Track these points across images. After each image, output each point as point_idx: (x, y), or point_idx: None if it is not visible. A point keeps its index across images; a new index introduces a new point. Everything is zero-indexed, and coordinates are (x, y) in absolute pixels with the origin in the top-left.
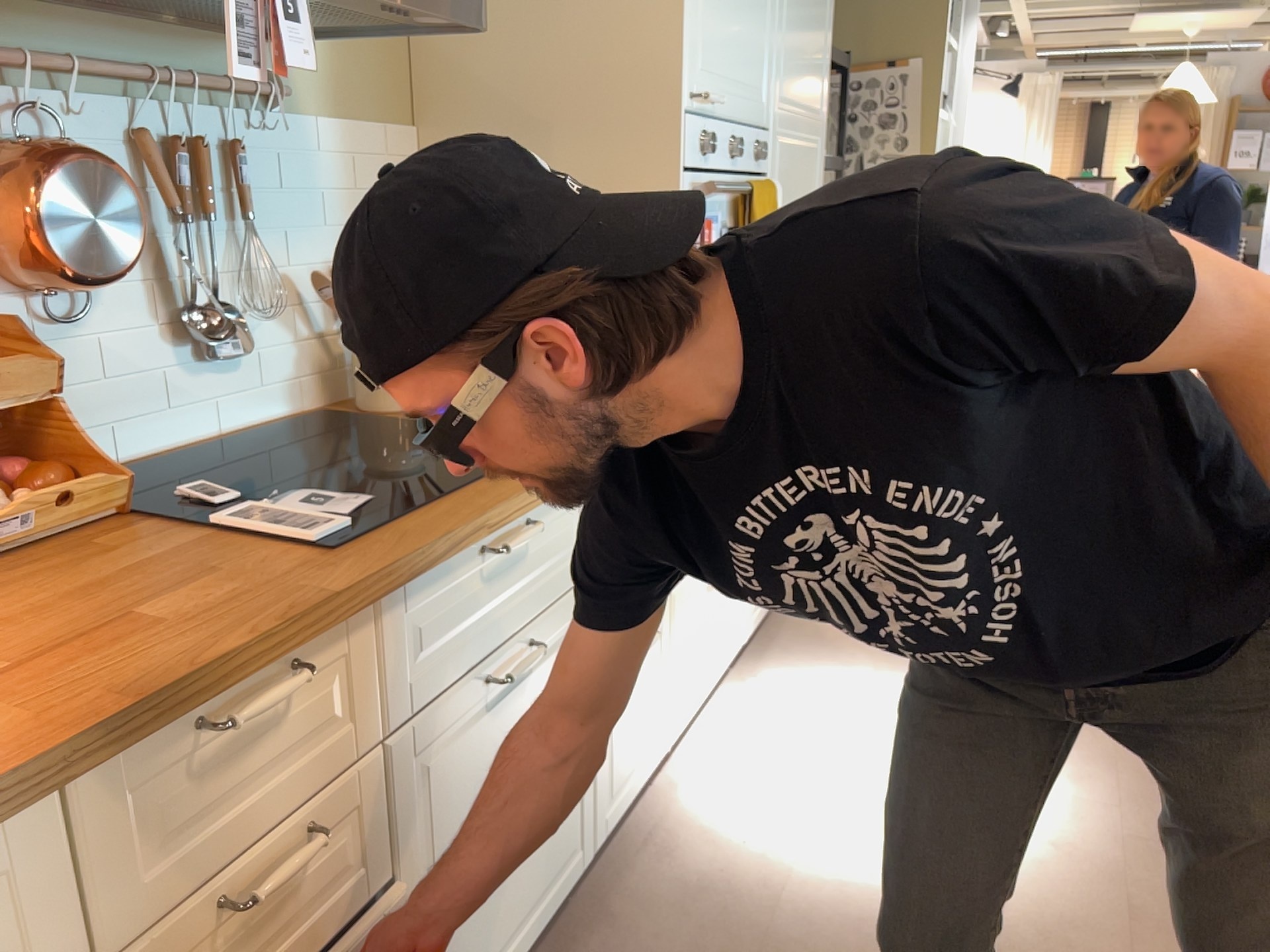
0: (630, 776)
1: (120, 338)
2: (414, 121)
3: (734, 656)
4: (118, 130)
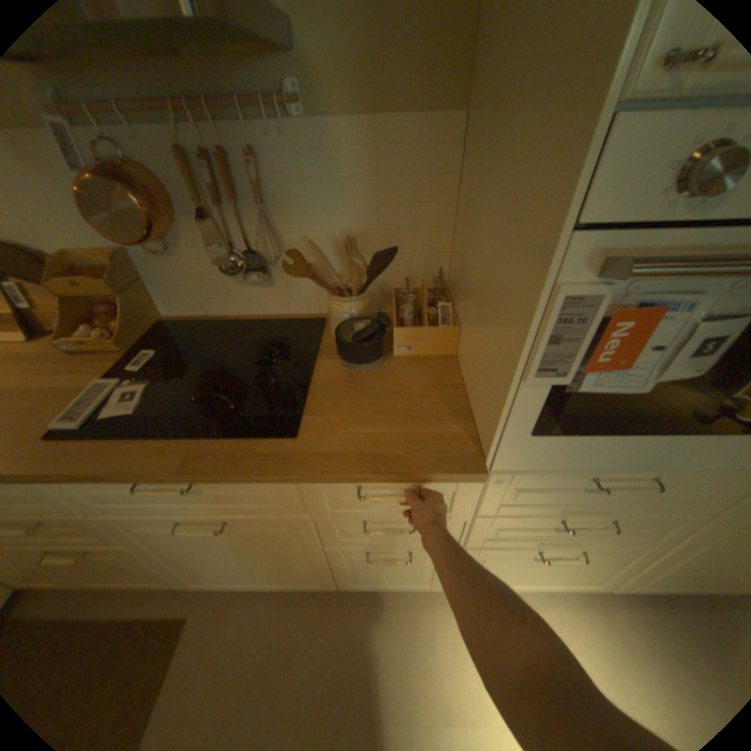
0: (387, 584)
1: (195, 263)
2: (467, 100)
3: (588, 592)
4: (165, 145)
